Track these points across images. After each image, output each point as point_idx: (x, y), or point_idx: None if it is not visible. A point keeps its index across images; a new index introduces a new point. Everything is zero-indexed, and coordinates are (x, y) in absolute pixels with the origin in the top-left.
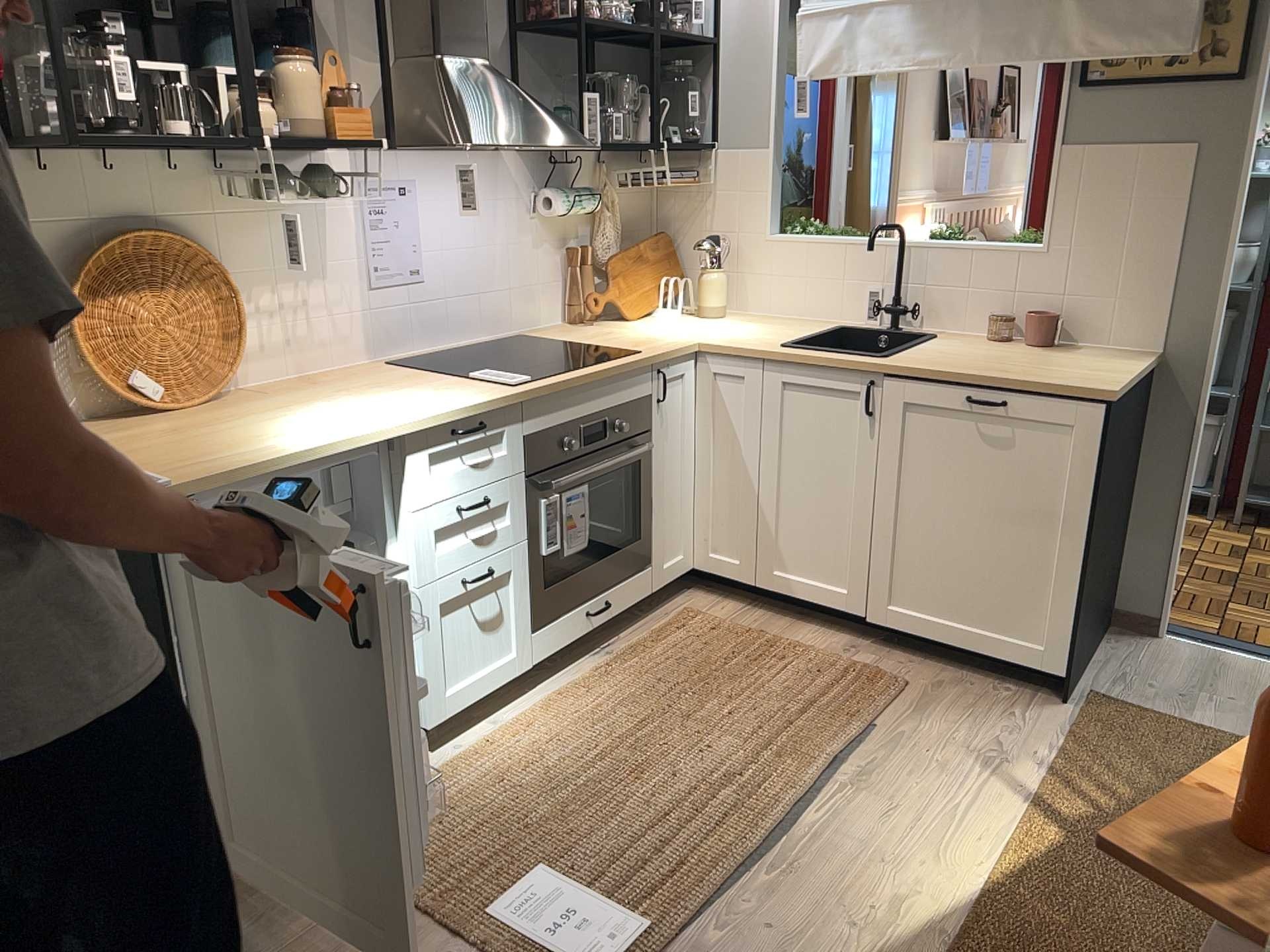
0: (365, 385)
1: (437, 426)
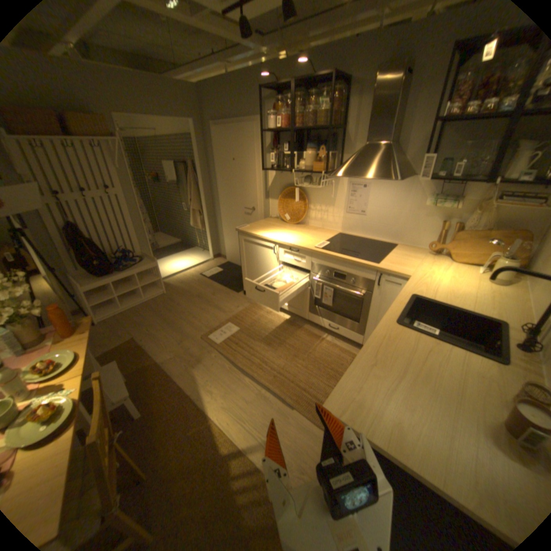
0: (314, 233)
1: (285, 245)
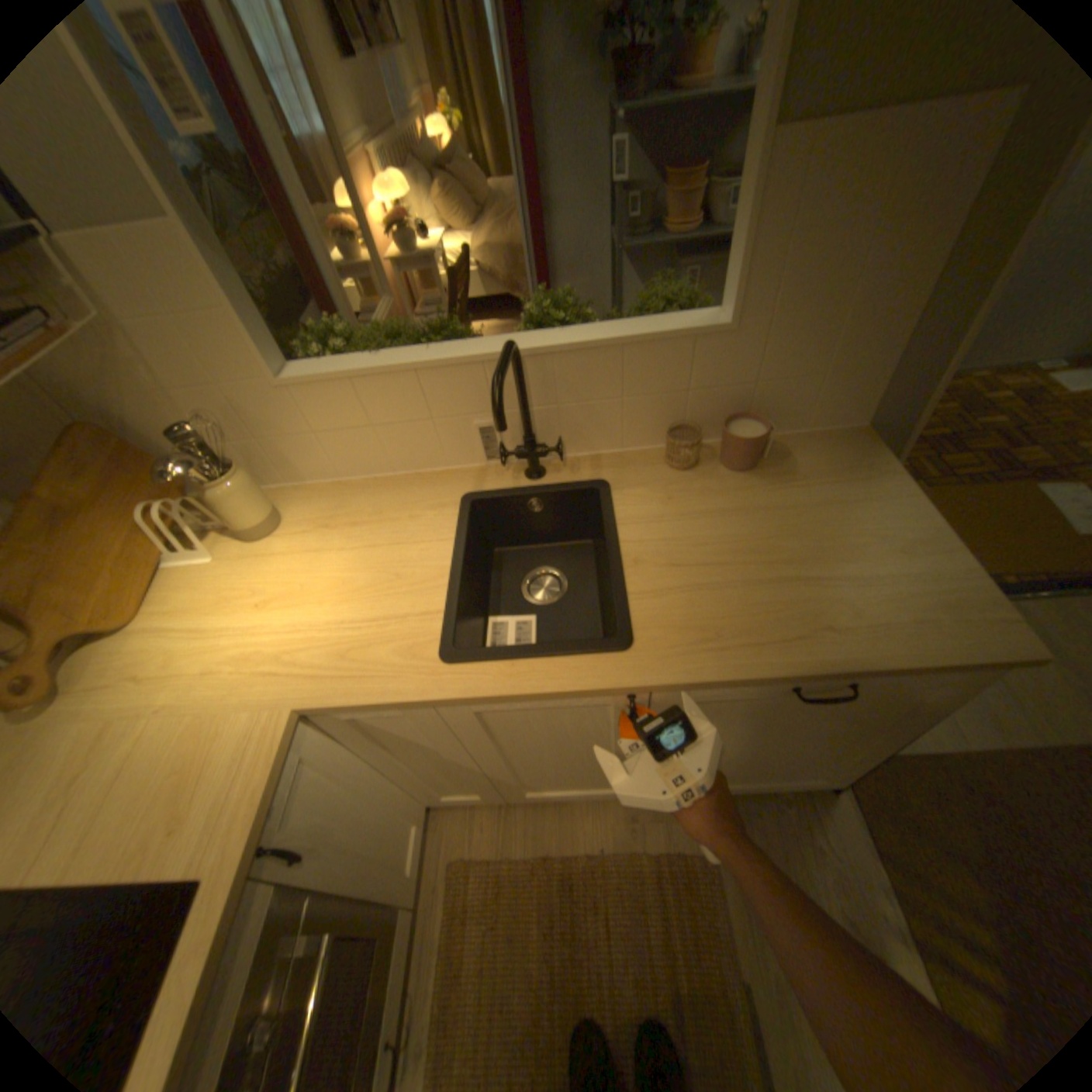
0: None
1: None
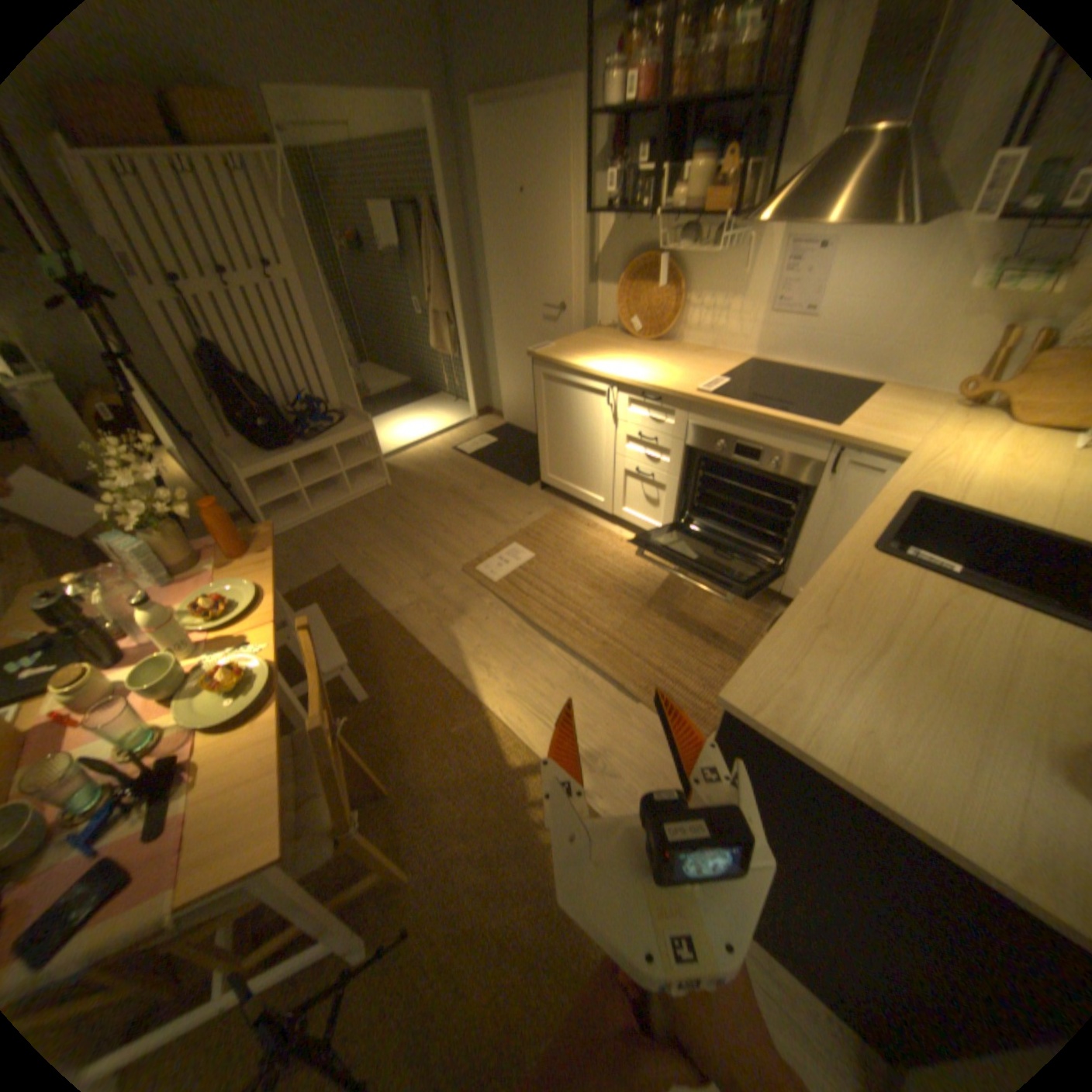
0: (696, 360)
1: (632, 386)
